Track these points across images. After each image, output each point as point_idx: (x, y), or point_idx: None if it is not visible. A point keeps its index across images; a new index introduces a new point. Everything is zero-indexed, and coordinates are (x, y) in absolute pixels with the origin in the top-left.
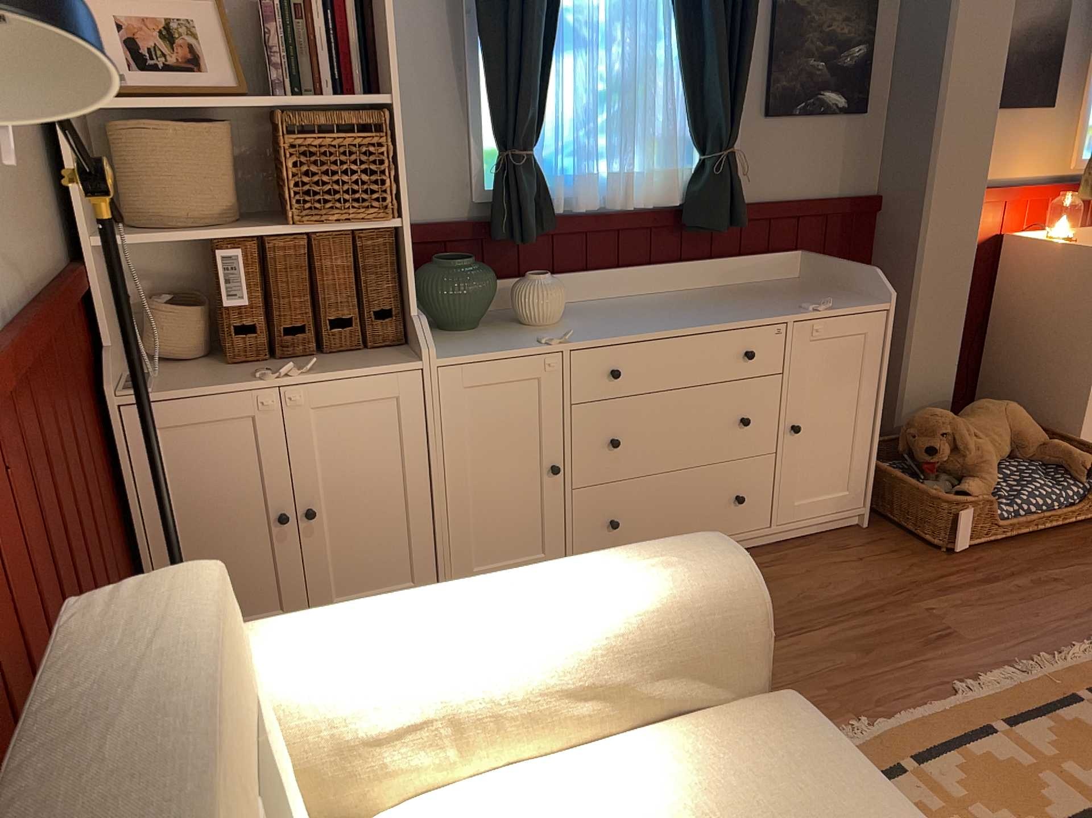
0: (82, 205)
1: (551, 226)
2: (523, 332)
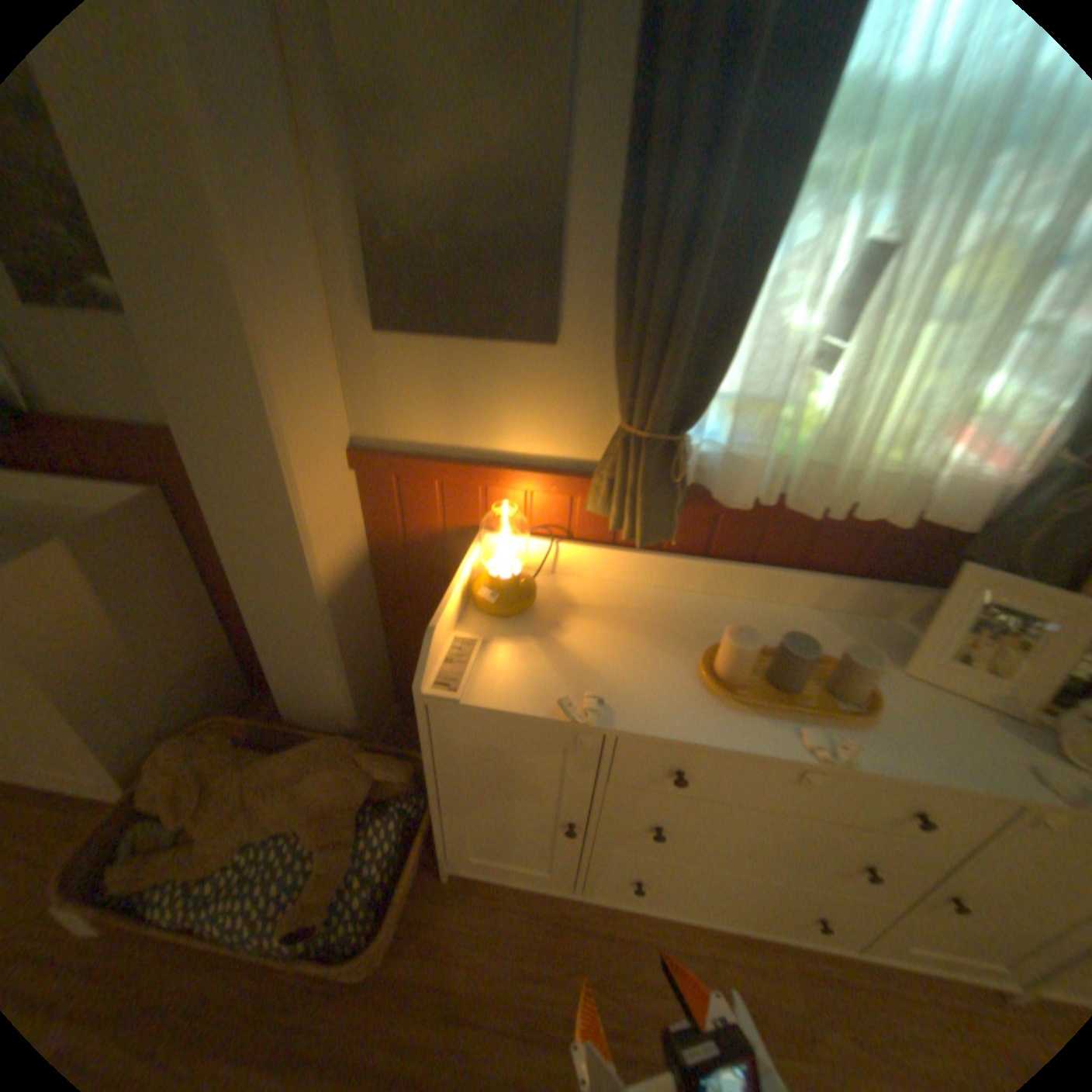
0: None
1: None
2: None
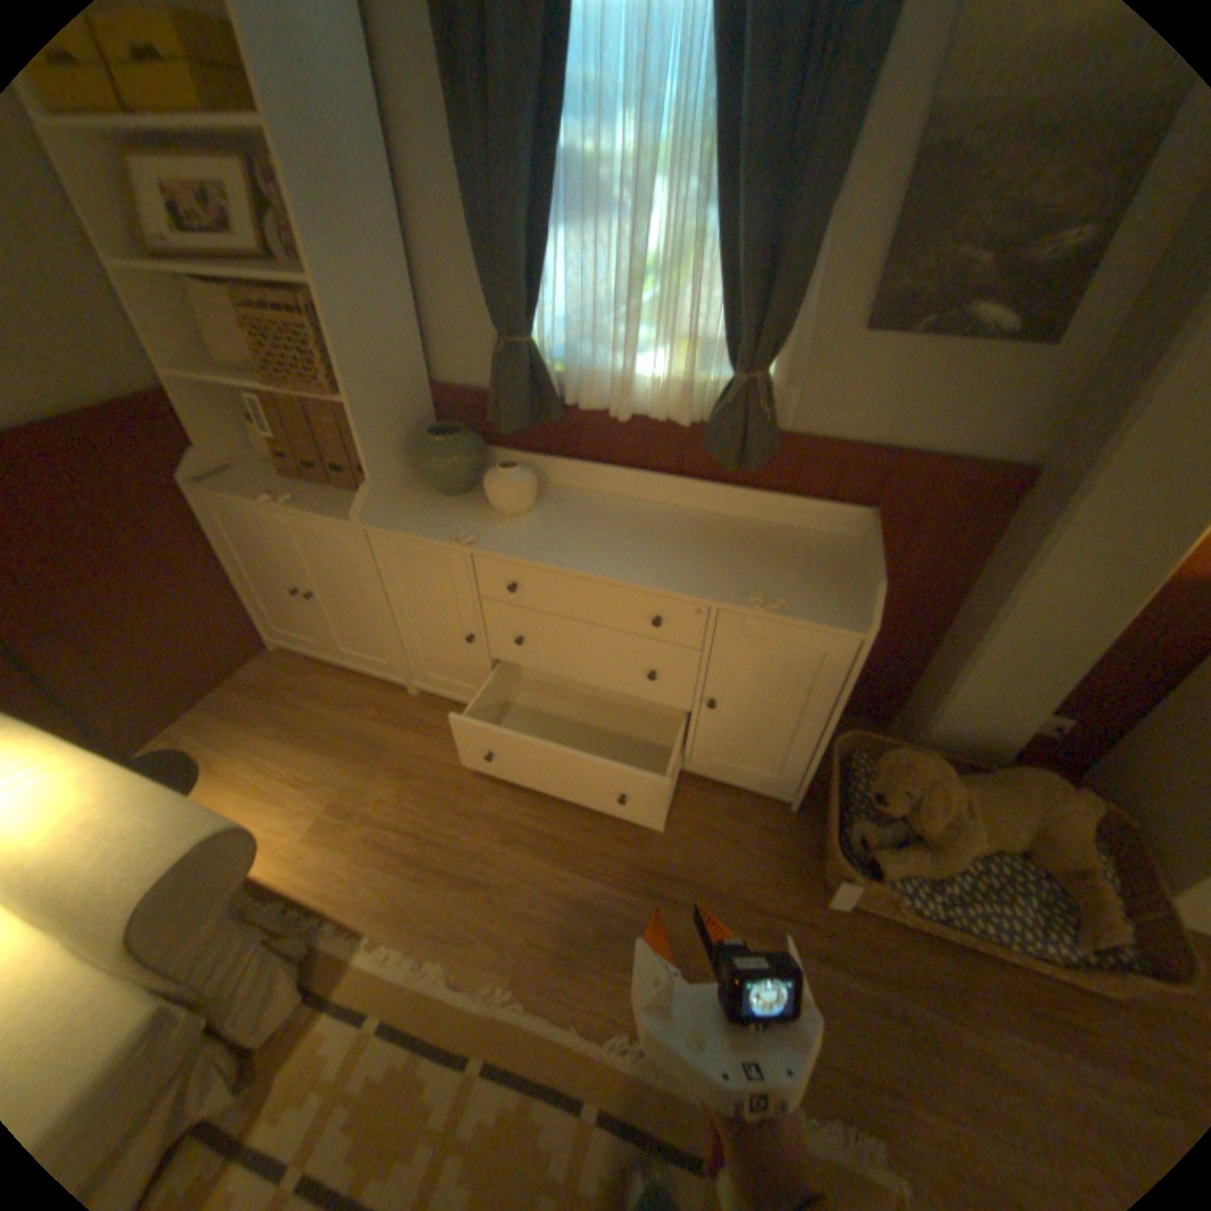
0: (154, 342)
1: (562, 414)
2: (476, 516)
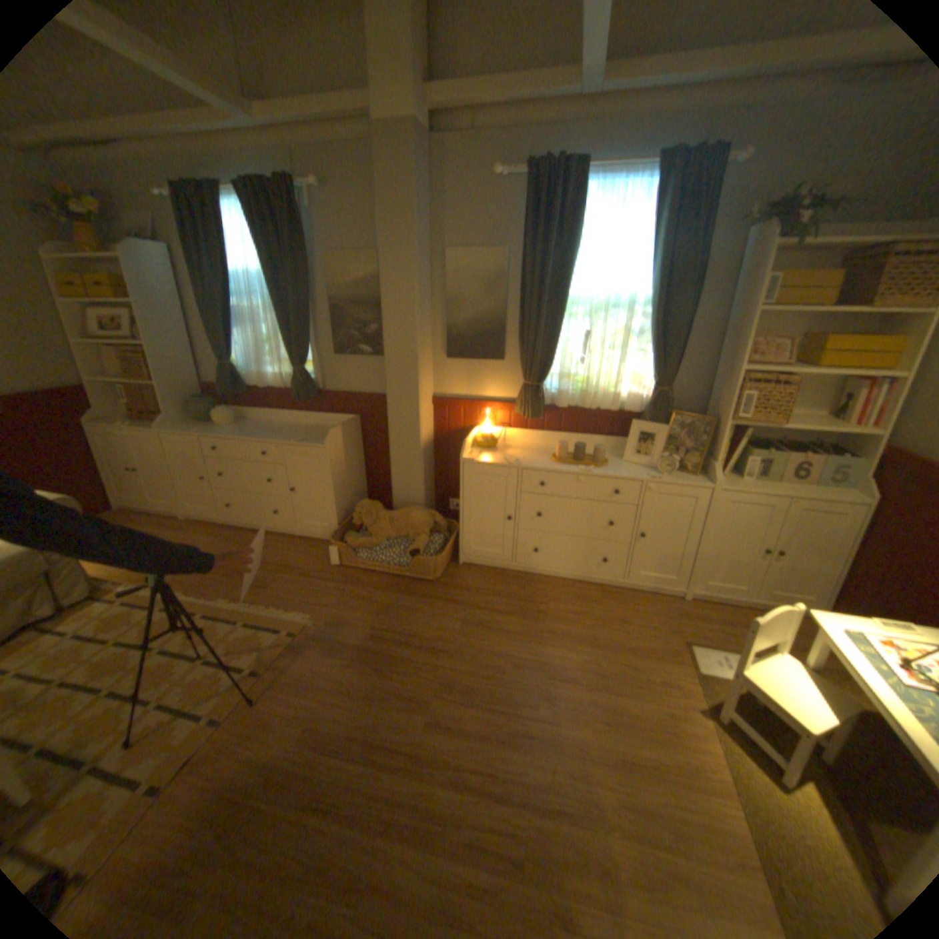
0: (81, 370)
1: (245, 391)
2: (205, 428)
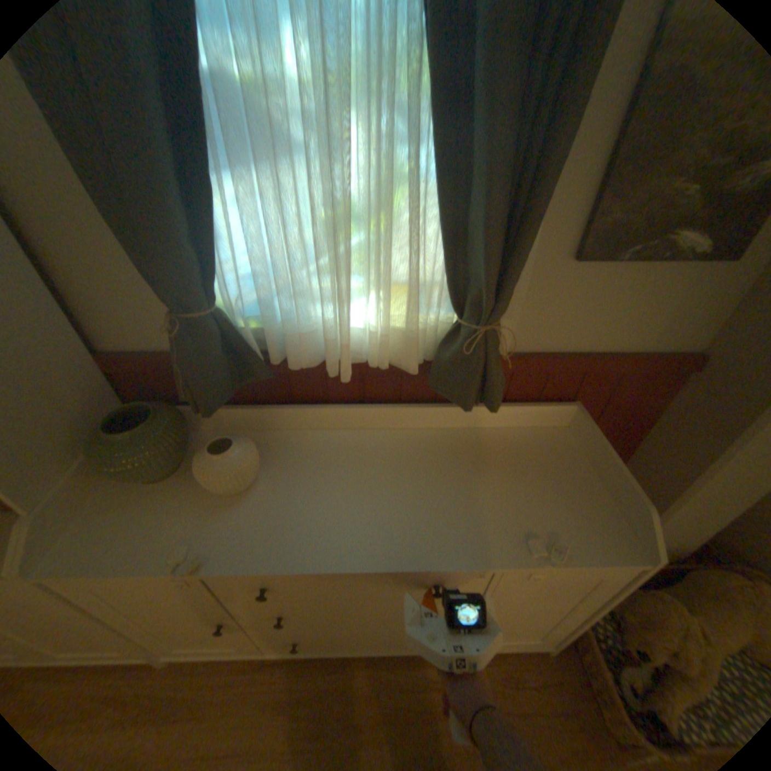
0: None
1: (270, 370)
2: (192, 508)
